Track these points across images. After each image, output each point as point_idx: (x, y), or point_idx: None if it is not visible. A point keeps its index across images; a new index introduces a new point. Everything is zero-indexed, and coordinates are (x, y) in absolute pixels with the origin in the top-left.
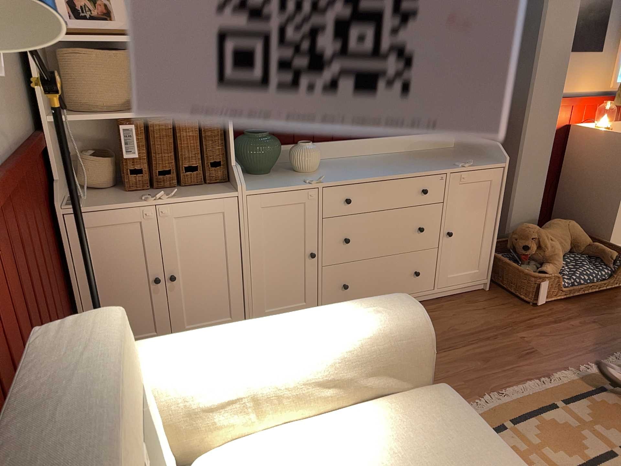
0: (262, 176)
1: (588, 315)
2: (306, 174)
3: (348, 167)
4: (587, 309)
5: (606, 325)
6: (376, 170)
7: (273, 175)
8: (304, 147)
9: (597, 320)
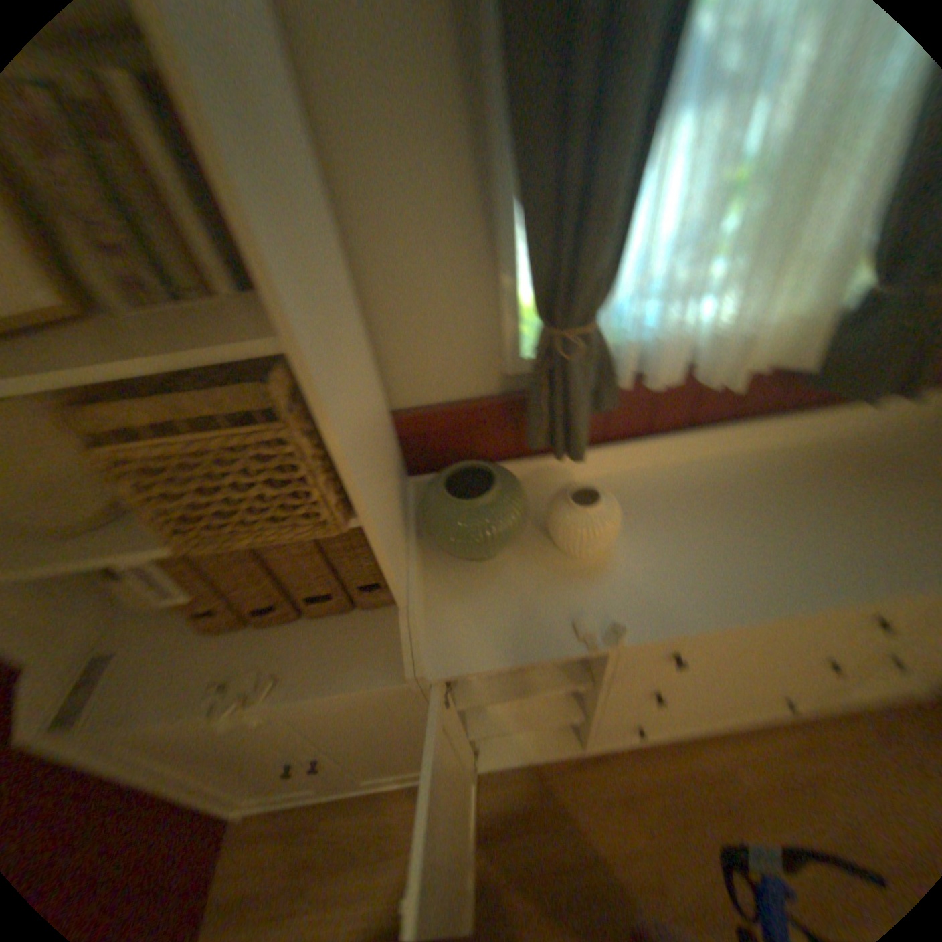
0: (483, 574)
1: None
2: (581, 574)
3: (682, 532)
4: None
5: None
6: (757, 559)
7: (505, 569)
8: (582, 515)
9: None
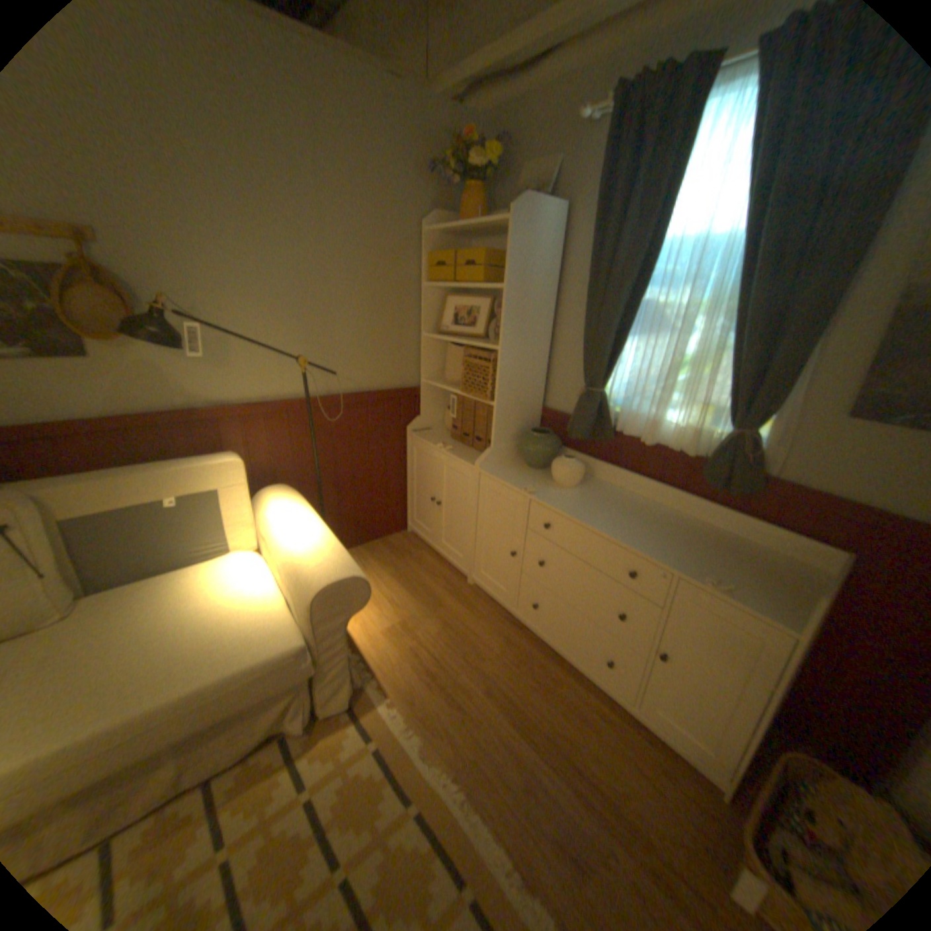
0: (523, 469)
1: None
2: (548, 485)
3: (600, 502)
4: None
5: None
6: (608, 518)
7: (530, 472)
8: (560, 460)
9: None
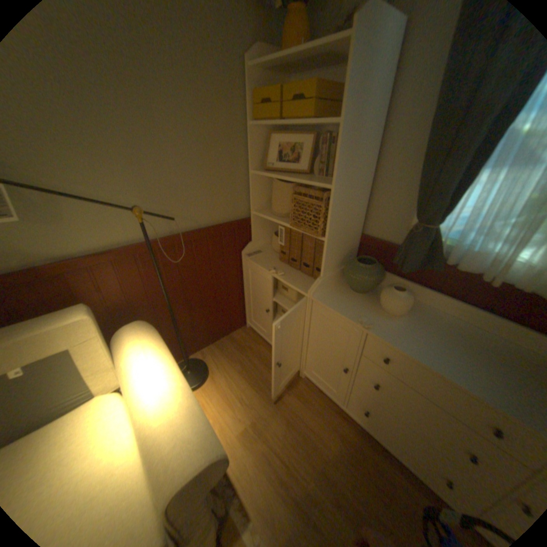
0: (350, 294)
1: None
2: (379, 314)
3: (435, 335)
4: None
5: None
6: (454, 359)
7: (358, 298)
8: (392, 292)
9: None
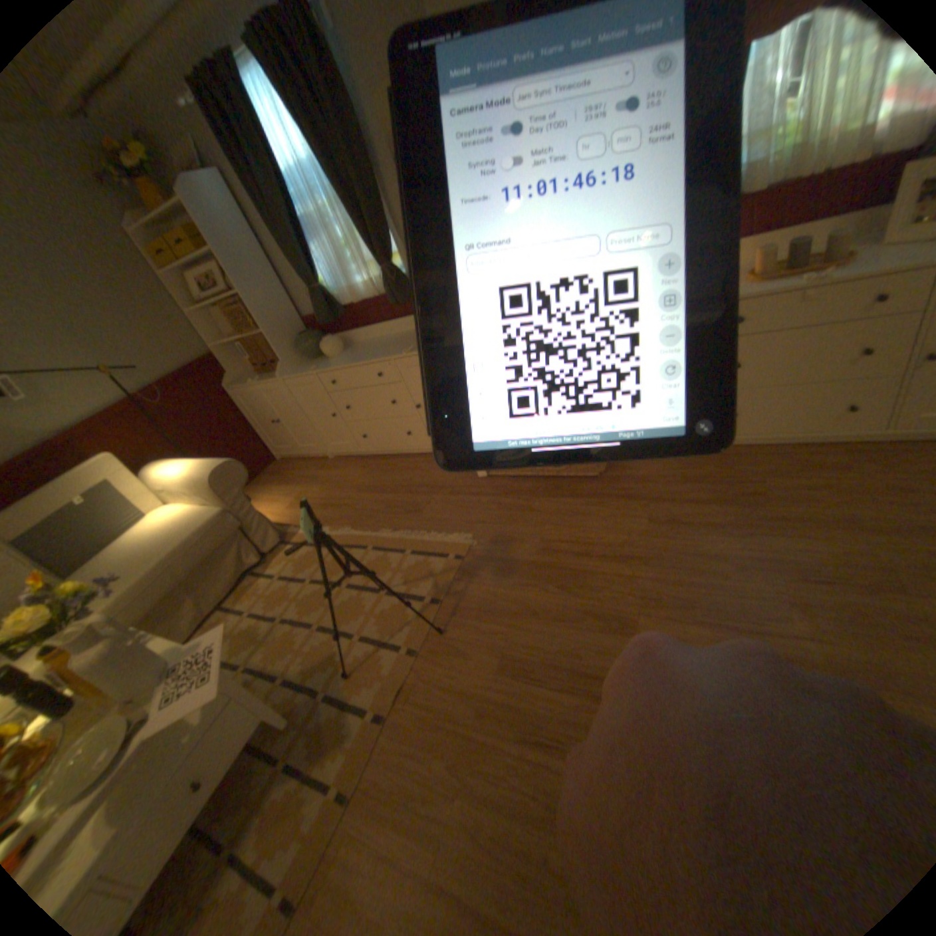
0: (308, 361)
1: (506, 494)
2: (324, 359)
3: (355, 350)
4: (517, 488)
5: (501, 507)
6: (358, 354)
7: (313, 360)
8: (321, 340)
9: (504, 500)
